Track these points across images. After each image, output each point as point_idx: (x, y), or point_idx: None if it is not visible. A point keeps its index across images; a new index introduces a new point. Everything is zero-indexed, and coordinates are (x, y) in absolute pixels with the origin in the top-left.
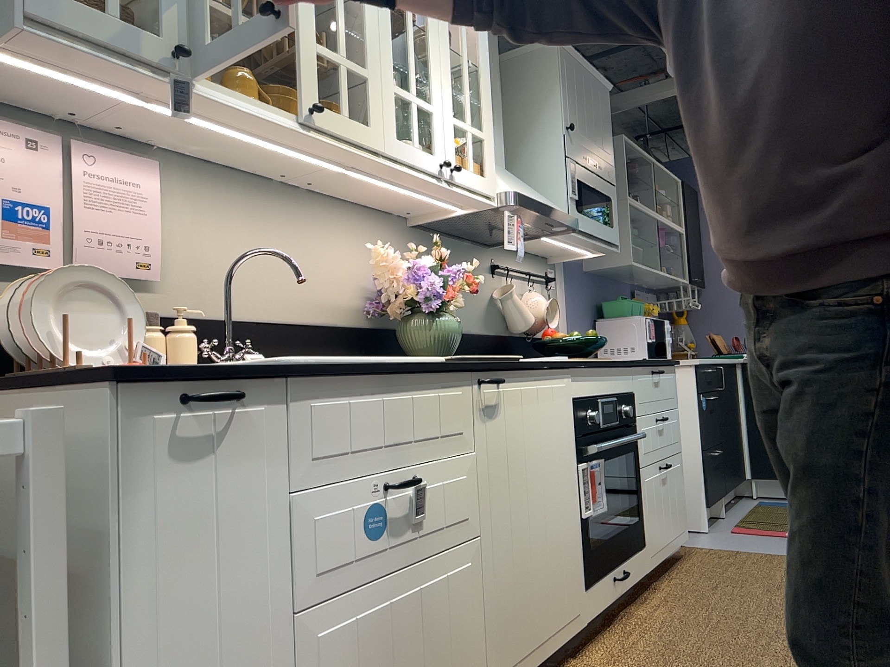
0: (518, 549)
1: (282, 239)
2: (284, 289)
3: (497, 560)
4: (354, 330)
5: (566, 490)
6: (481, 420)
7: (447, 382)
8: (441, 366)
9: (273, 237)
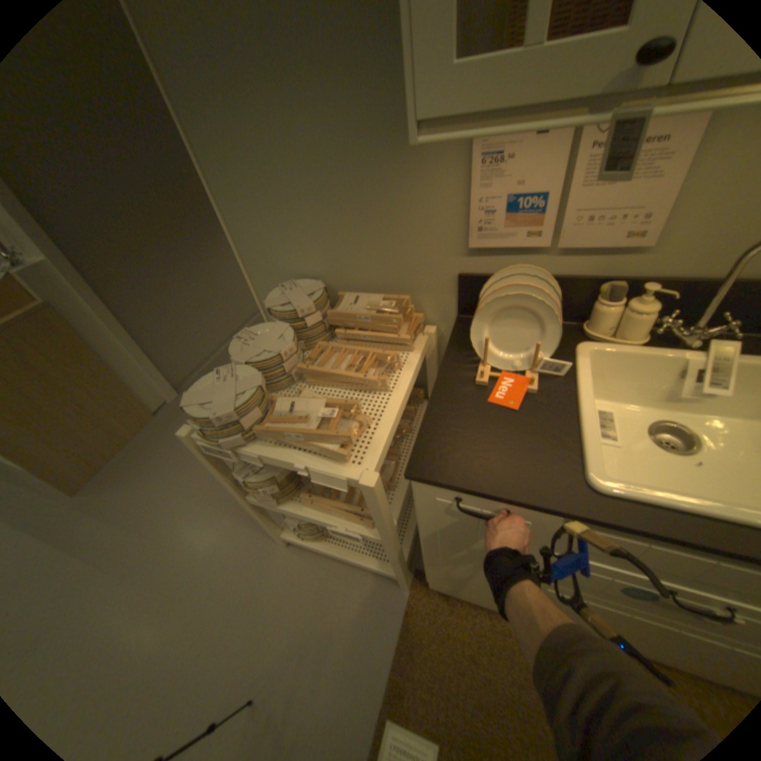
0: None
1: None
2: None
3: None
4: None
5: None
6: None
7: None
8: None
9: None
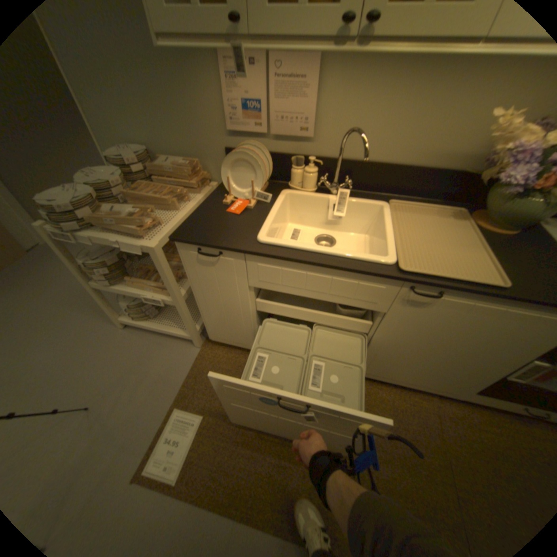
0: (407, 356)
1: (421, 98)
2: (406, 139)
3: (384, 351)
4: (462, 173)
5: (495, 362)
6: (404, 304)
7: (373, 279)
8: (366, 272)
9: (411, 97)
